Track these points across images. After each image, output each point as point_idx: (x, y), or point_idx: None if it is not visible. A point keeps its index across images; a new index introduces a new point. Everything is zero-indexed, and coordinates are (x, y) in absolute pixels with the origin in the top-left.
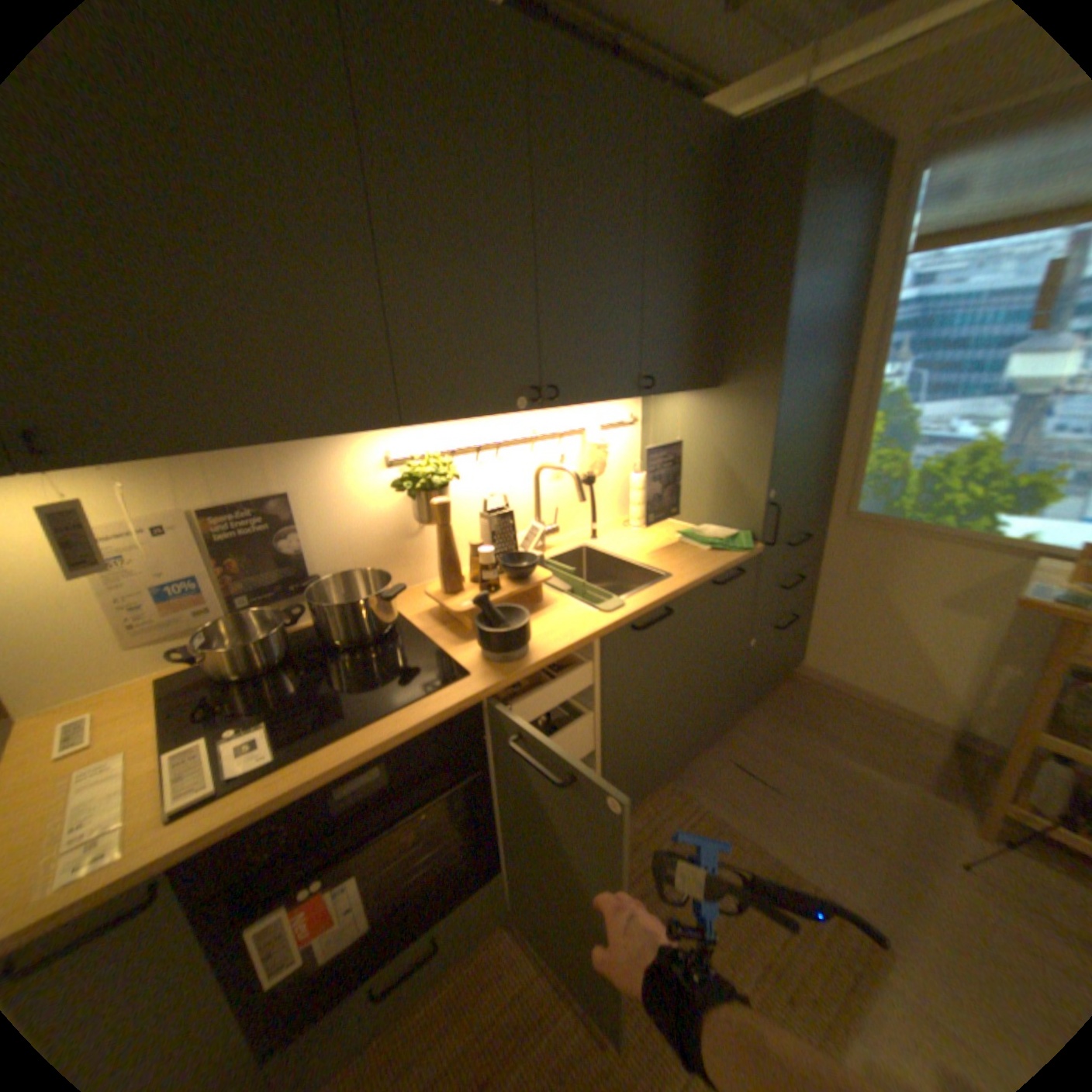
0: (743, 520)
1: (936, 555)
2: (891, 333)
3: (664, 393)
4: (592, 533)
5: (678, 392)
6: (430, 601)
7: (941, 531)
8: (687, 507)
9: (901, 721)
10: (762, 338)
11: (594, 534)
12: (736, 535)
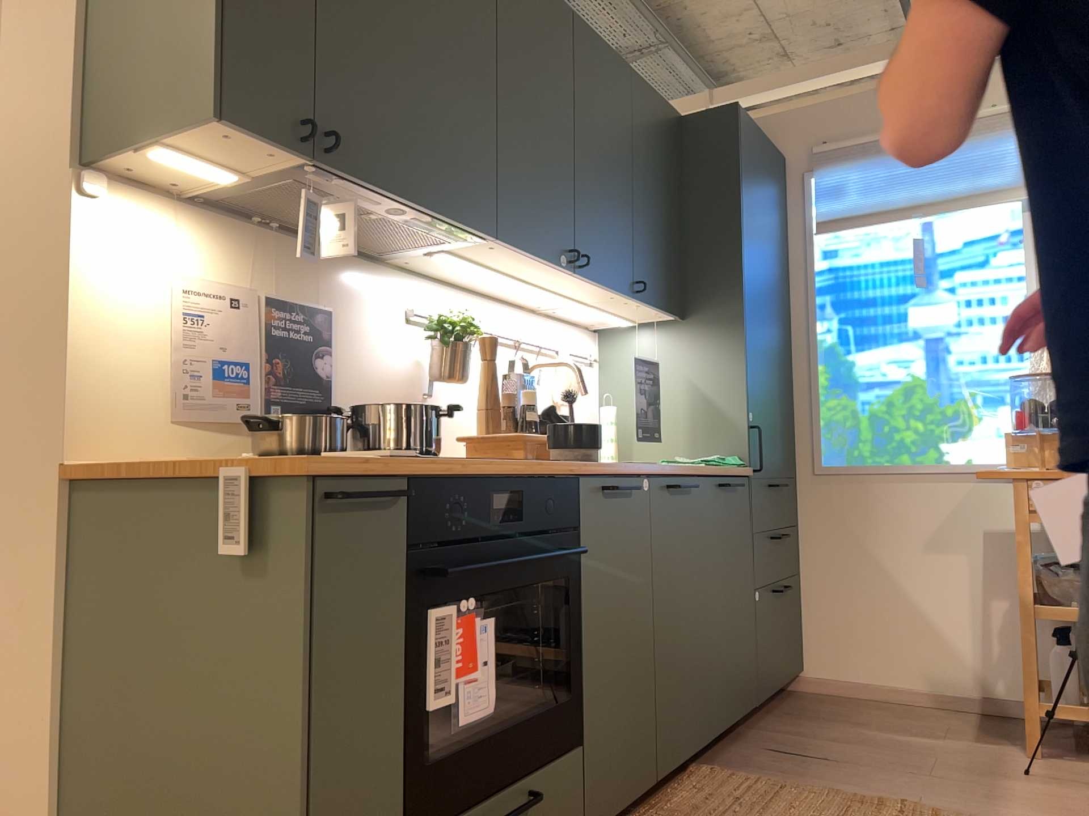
0: (728, 445)
1: (904, 496)
2: (815, 296)
3: (646, 308)
4: None
5: (657, 310)
6: None
7: (901, 469)
8: (664, 447)
9: (925, 706)
10: (723, 271)
11: None
12: (726, 458)
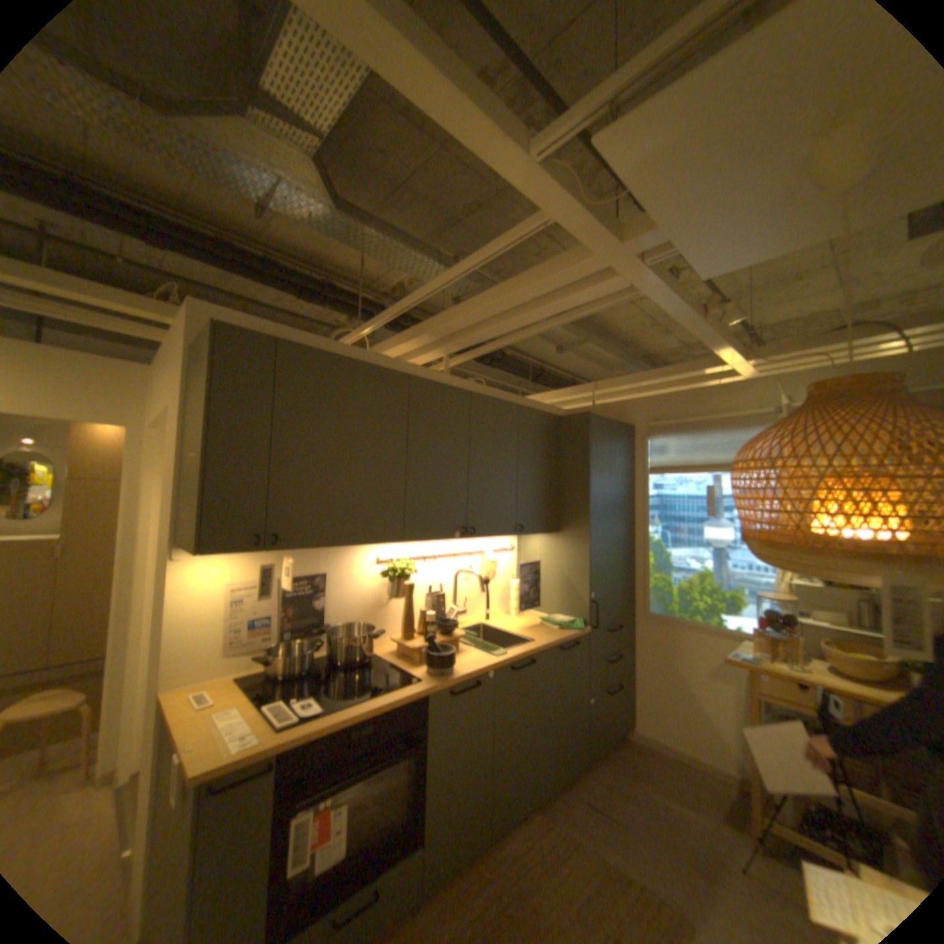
0: (578, 611)
1: (697, 642)
2: (648, 511)
3: (529, 534)
4: (486, 616)
5: (536, 534)
6: (389, 648)
7: (695, 625)
8: (545, 603)
9: (704, 775)
10: (578, 510)
11: (488, 617)
12: (574, 621)
